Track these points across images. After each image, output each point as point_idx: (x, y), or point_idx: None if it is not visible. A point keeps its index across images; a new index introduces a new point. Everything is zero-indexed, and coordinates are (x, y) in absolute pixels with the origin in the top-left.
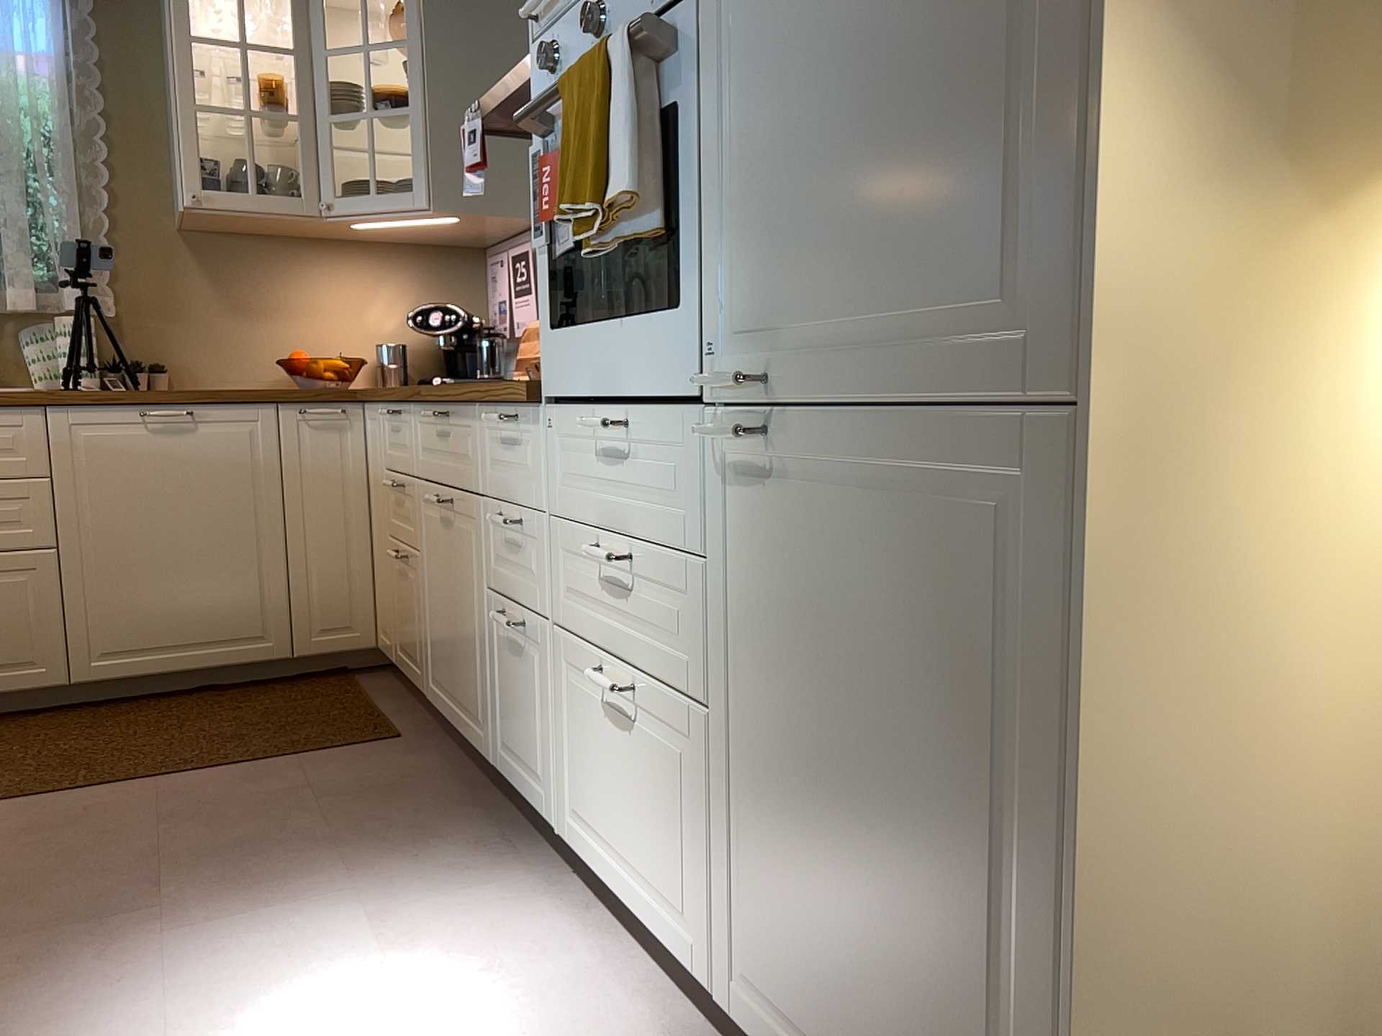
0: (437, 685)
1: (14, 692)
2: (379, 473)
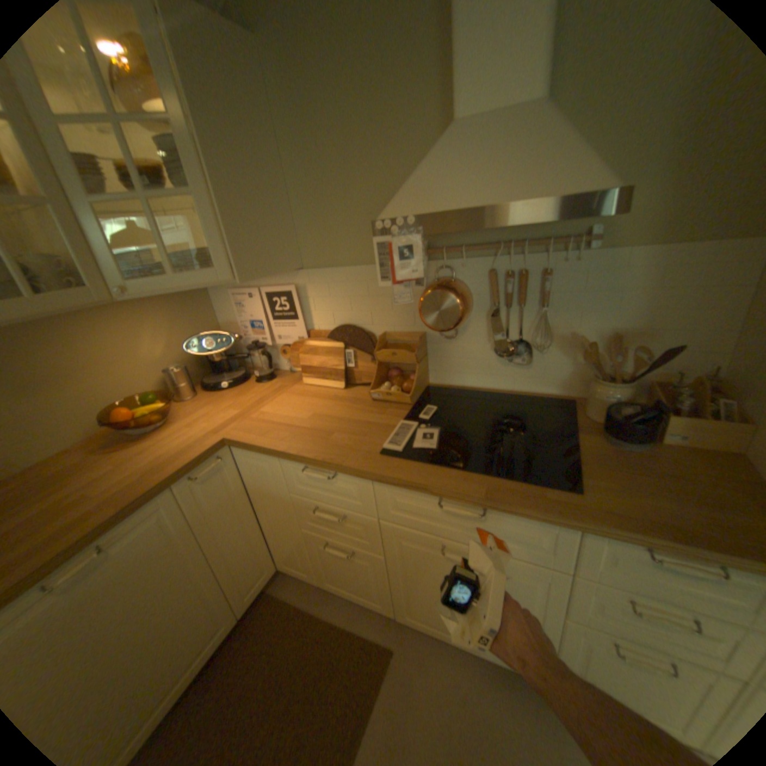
0: (422, 622)
1: None
2: (275, 492)
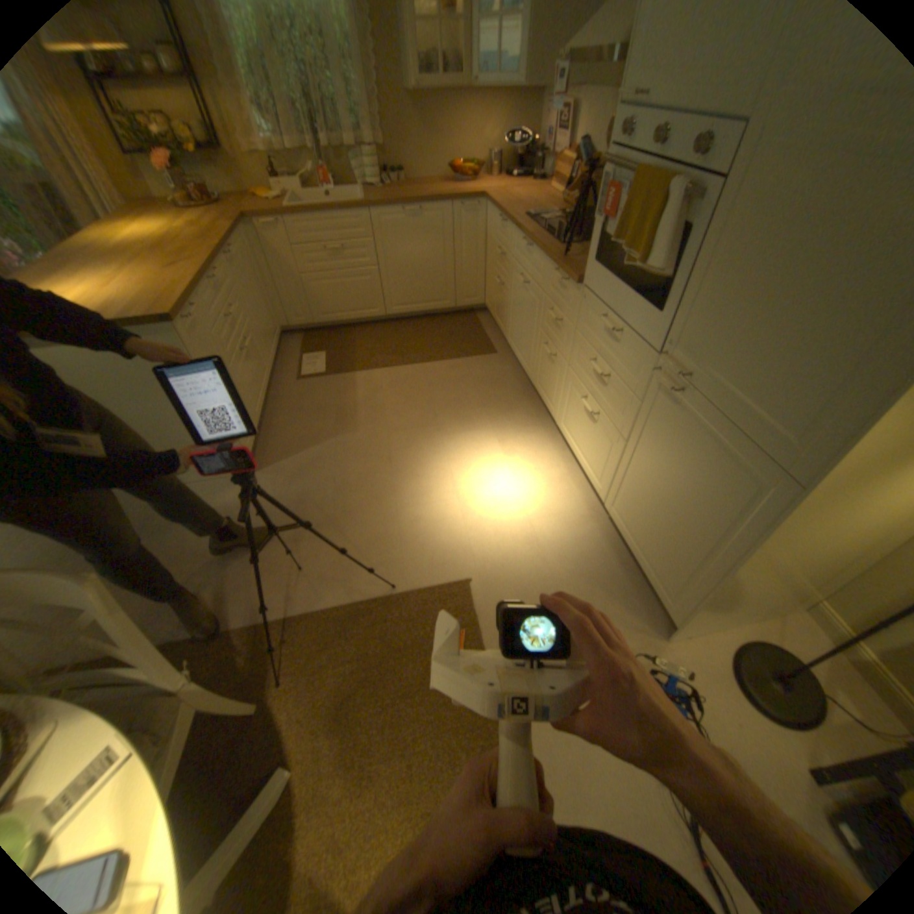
0: (510, 341)
1: (369, 318)
2: (491, 239)
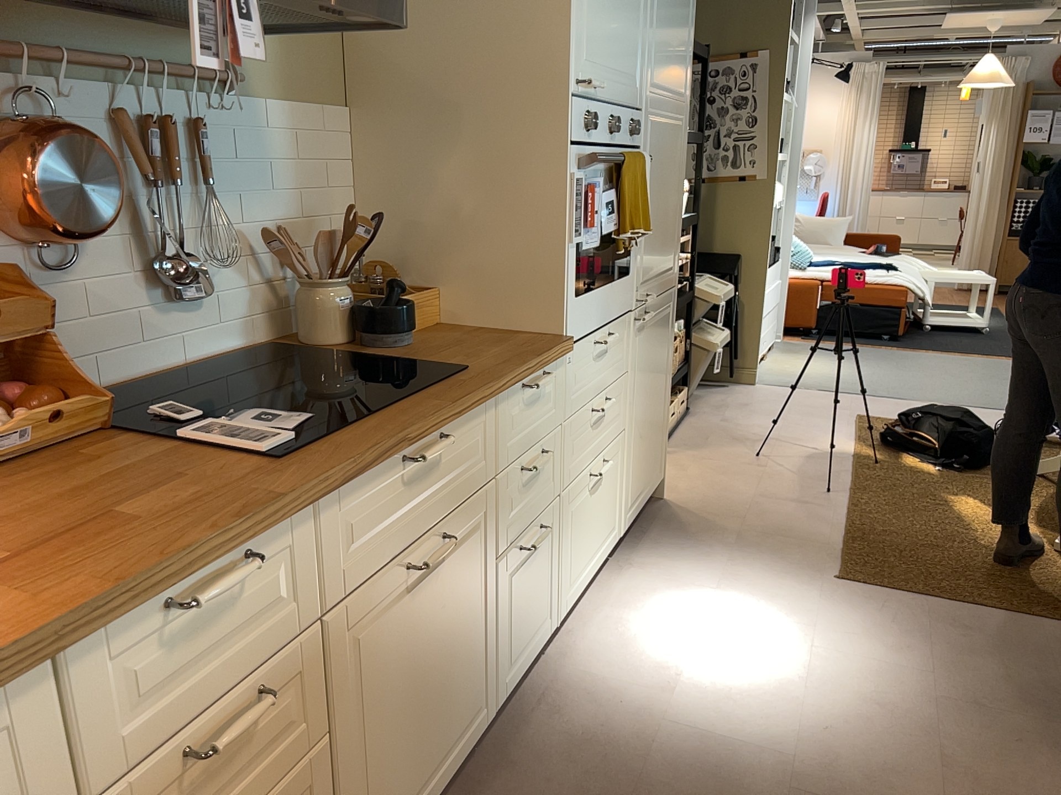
0: None
1: None
2: None
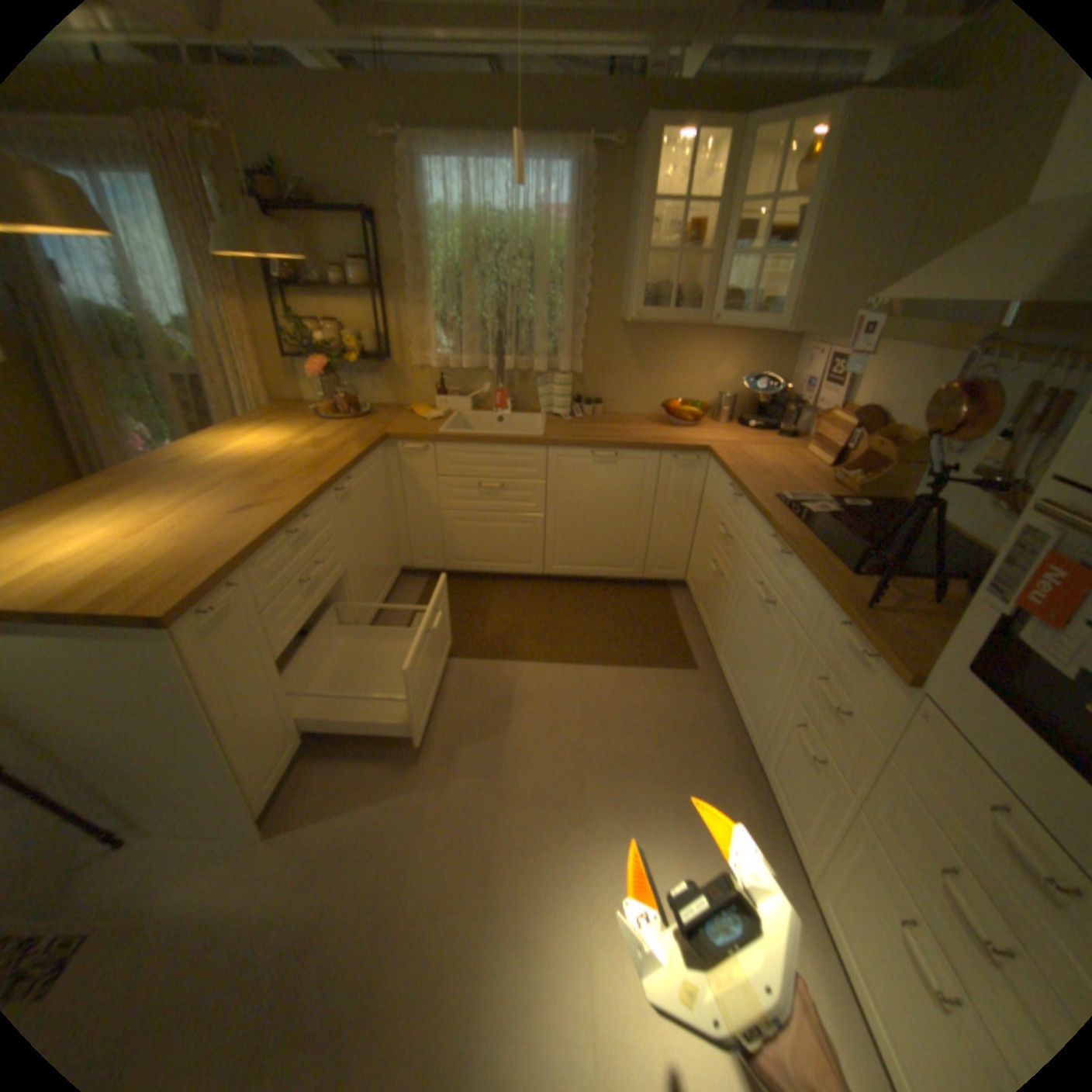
0: (725, 662)
1: (520, 573)
2: (711, 505)
